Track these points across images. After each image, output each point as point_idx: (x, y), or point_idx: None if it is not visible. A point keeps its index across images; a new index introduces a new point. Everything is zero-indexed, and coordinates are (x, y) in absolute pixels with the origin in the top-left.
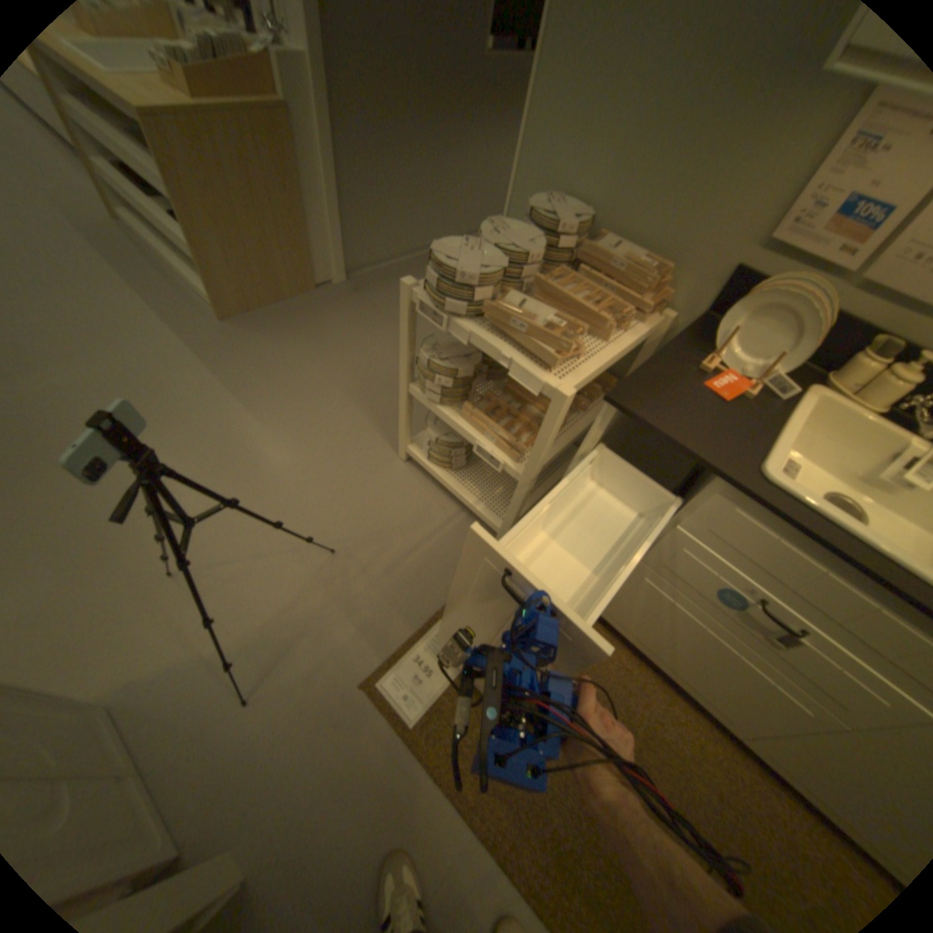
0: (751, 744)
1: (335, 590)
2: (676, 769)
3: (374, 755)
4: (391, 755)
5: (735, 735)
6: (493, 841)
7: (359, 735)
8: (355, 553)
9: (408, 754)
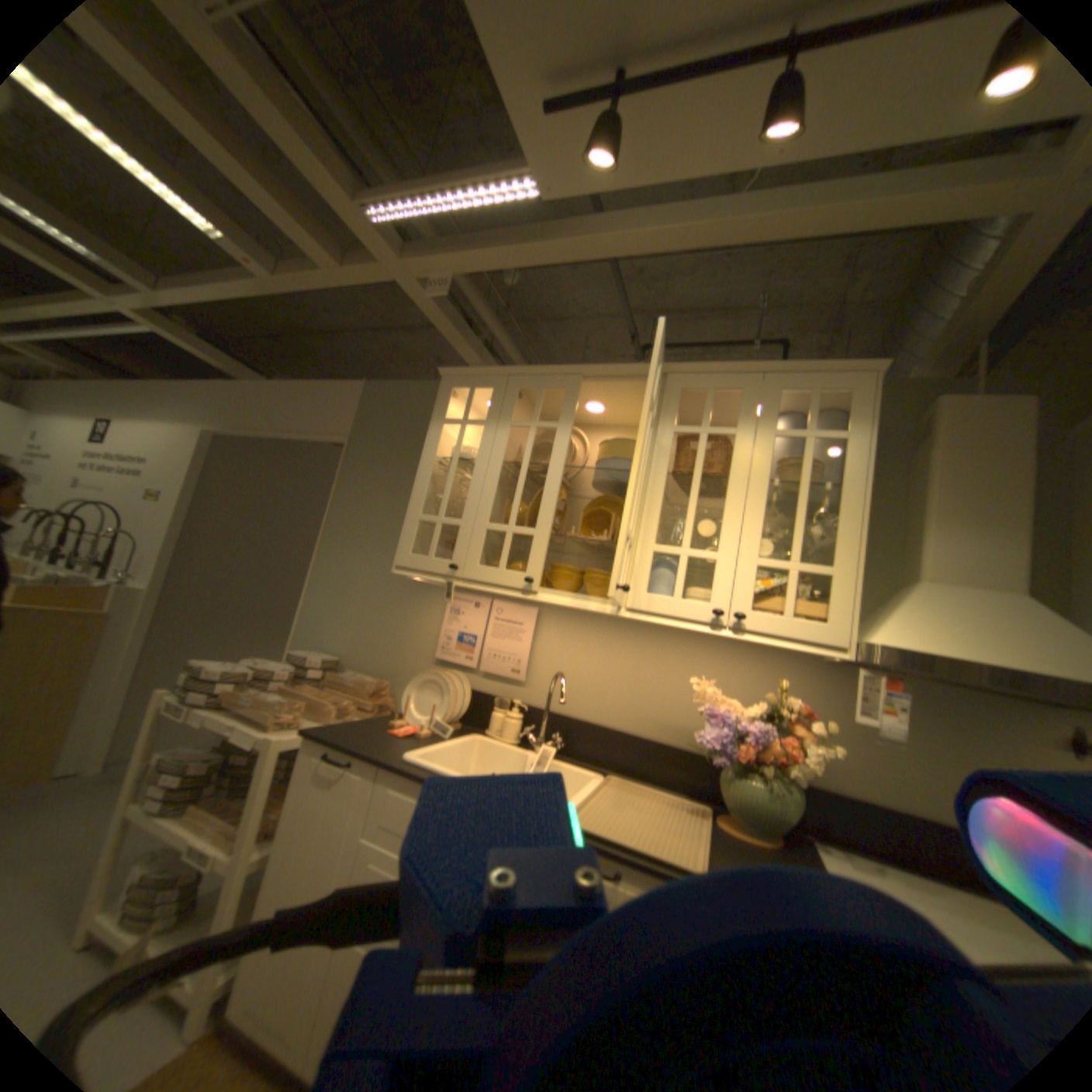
0: None
1: None
2: None
3: None
4: None
5: None
6: None
7: None
8: None
9: None
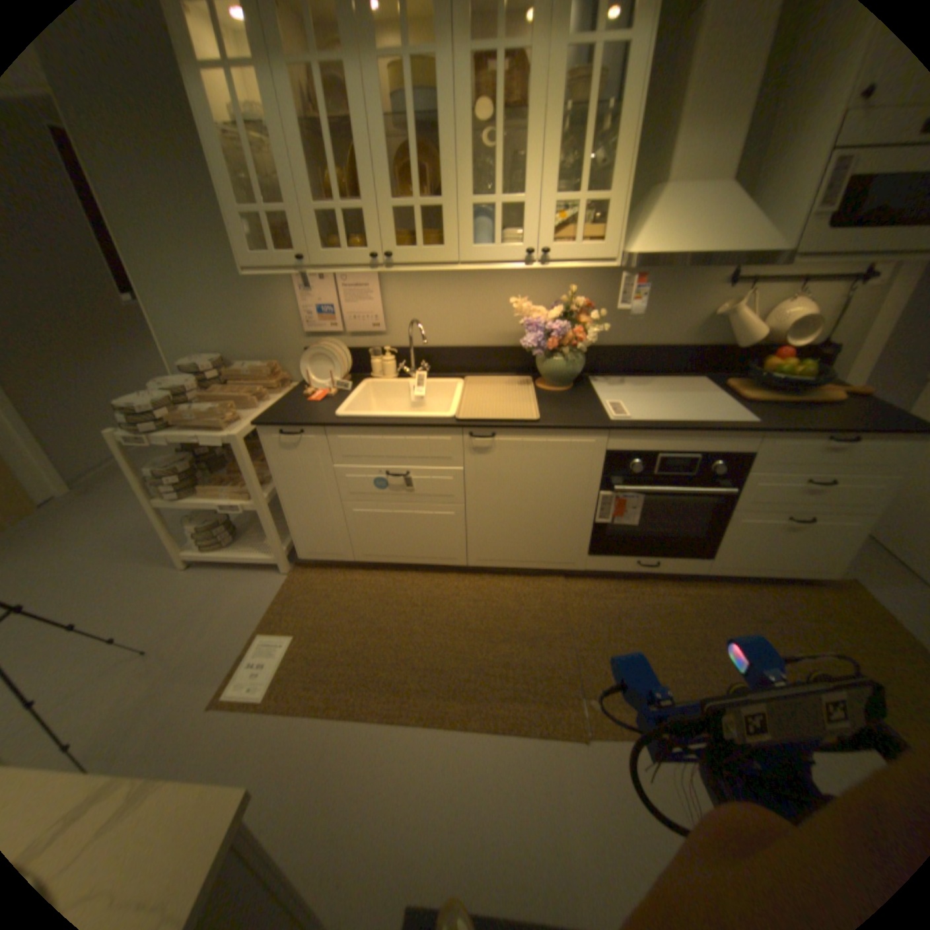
0: (468, 564)
1: (155, 676)
2: (444, 607)
3: (235, 739)
4: (250, 729)
5: (461, 567)
6: (345, 716)
7: (218, 737)
8: (163, 645)
9: (263, 720)
